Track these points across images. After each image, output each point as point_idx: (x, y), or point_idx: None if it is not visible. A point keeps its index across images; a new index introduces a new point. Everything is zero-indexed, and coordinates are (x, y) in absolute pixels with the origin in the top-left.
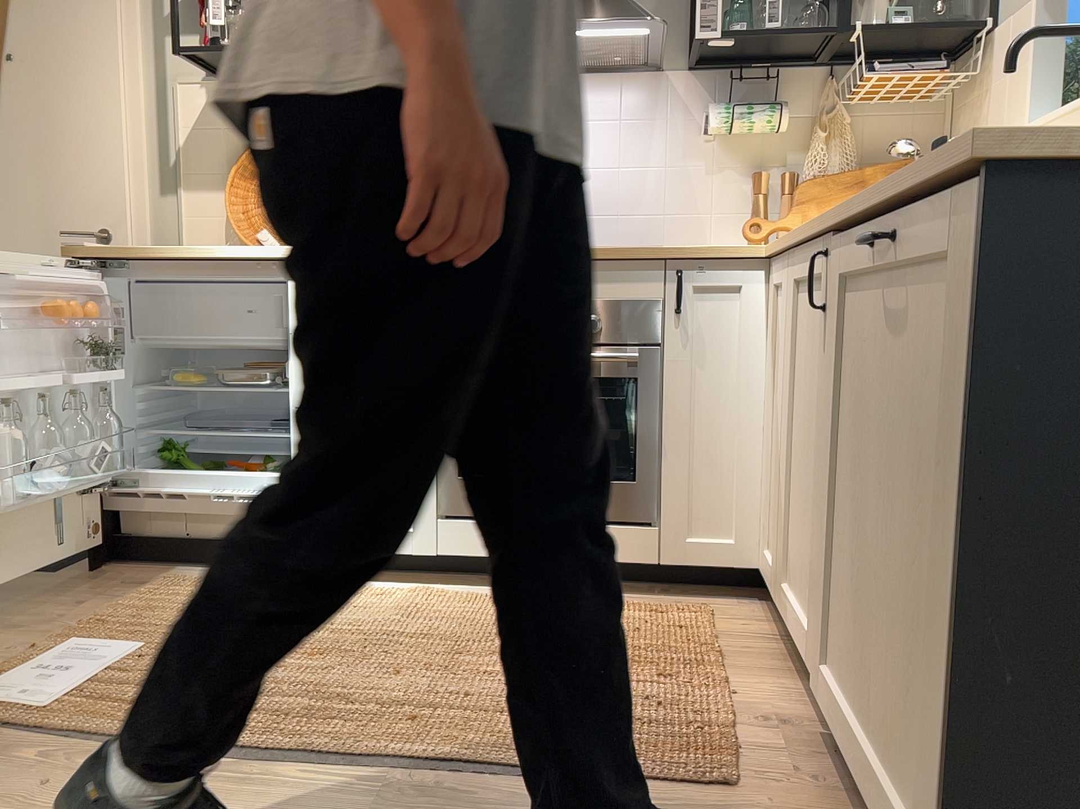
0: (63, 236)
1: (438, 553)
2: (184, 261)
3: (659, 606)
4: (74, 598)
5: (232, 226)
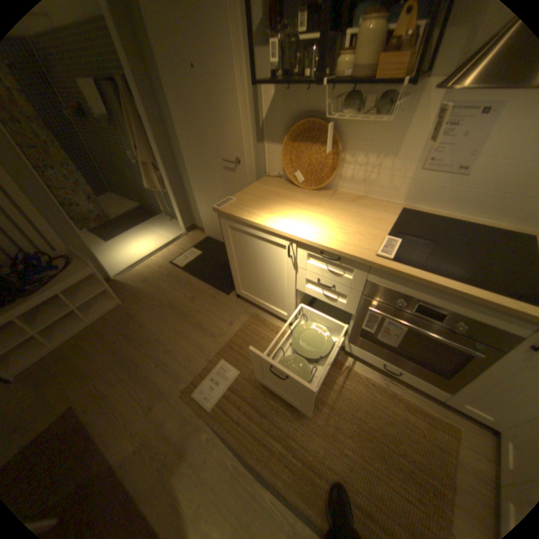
0: (223, 161)
1: (345, 348)
2: (255, 225)
3: (435, 414)
4: (230, 317)
5: (284, 168)
